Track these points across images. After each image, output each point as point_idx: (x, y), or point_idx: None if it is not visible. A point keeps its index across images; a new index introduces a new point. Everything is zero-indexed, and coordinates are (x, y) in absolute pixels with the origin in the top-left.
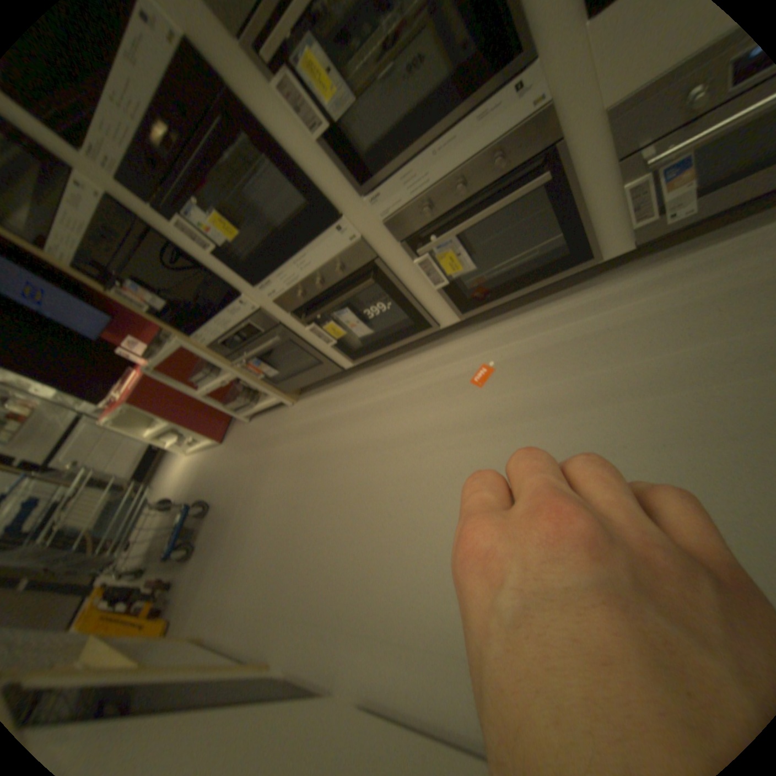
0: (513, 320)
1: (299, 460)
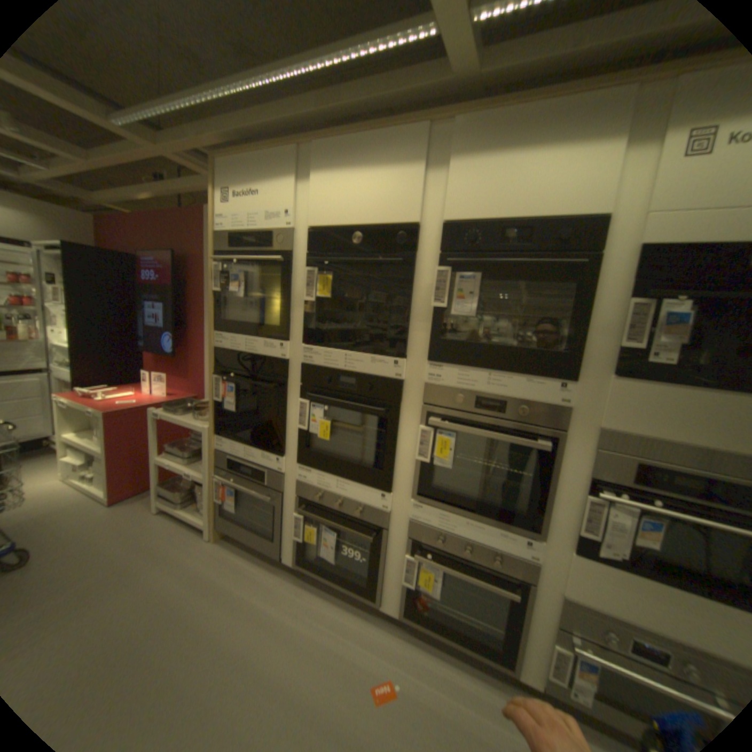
0: (432, 662)
1: (163, 614)
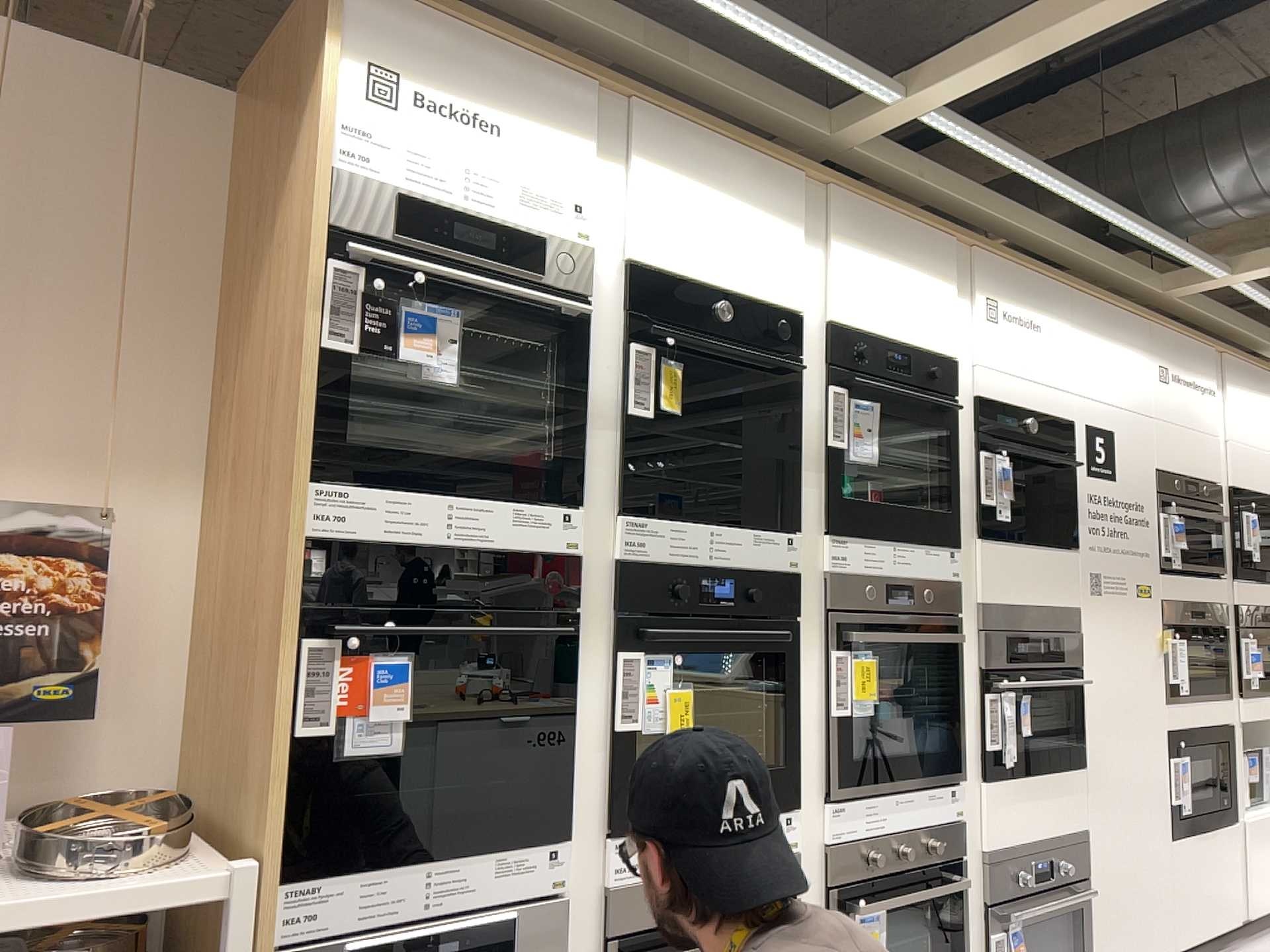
0: None
1: None
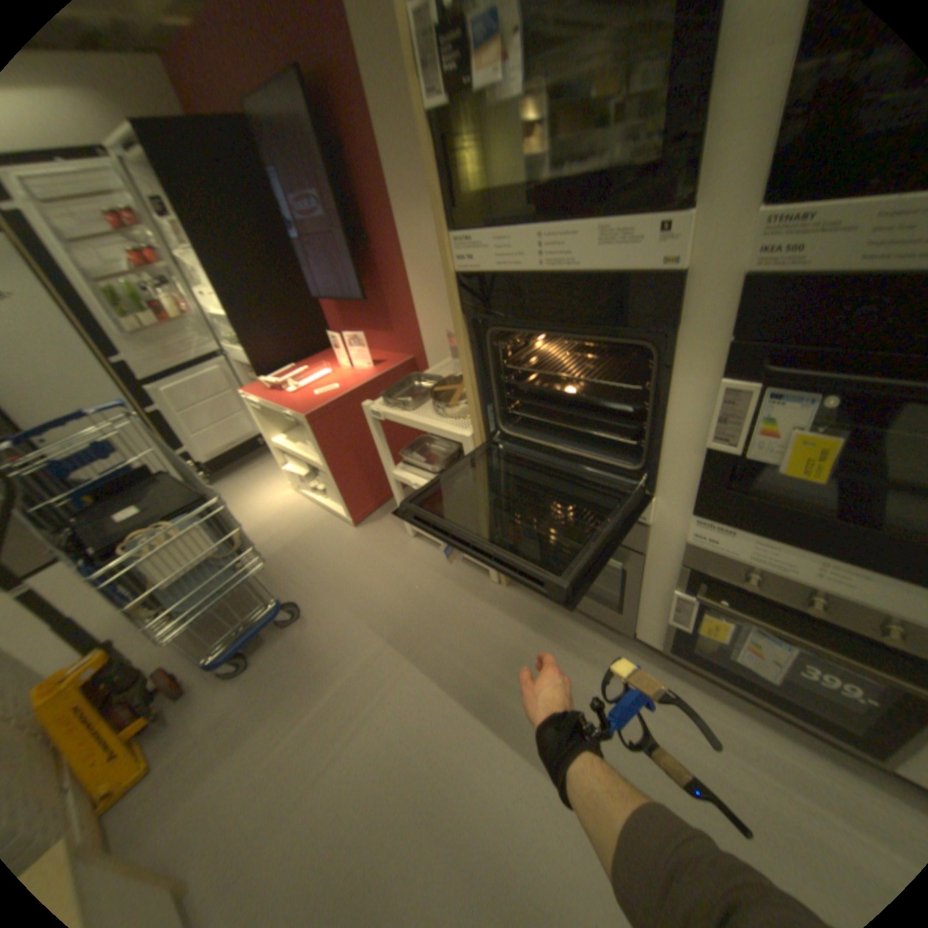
0: None
1: (481, 707)
